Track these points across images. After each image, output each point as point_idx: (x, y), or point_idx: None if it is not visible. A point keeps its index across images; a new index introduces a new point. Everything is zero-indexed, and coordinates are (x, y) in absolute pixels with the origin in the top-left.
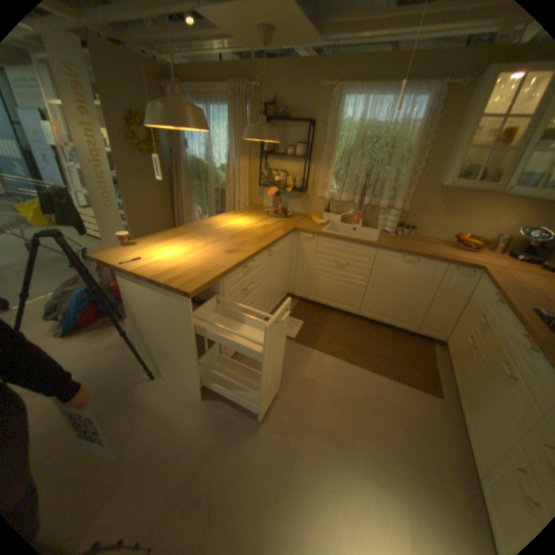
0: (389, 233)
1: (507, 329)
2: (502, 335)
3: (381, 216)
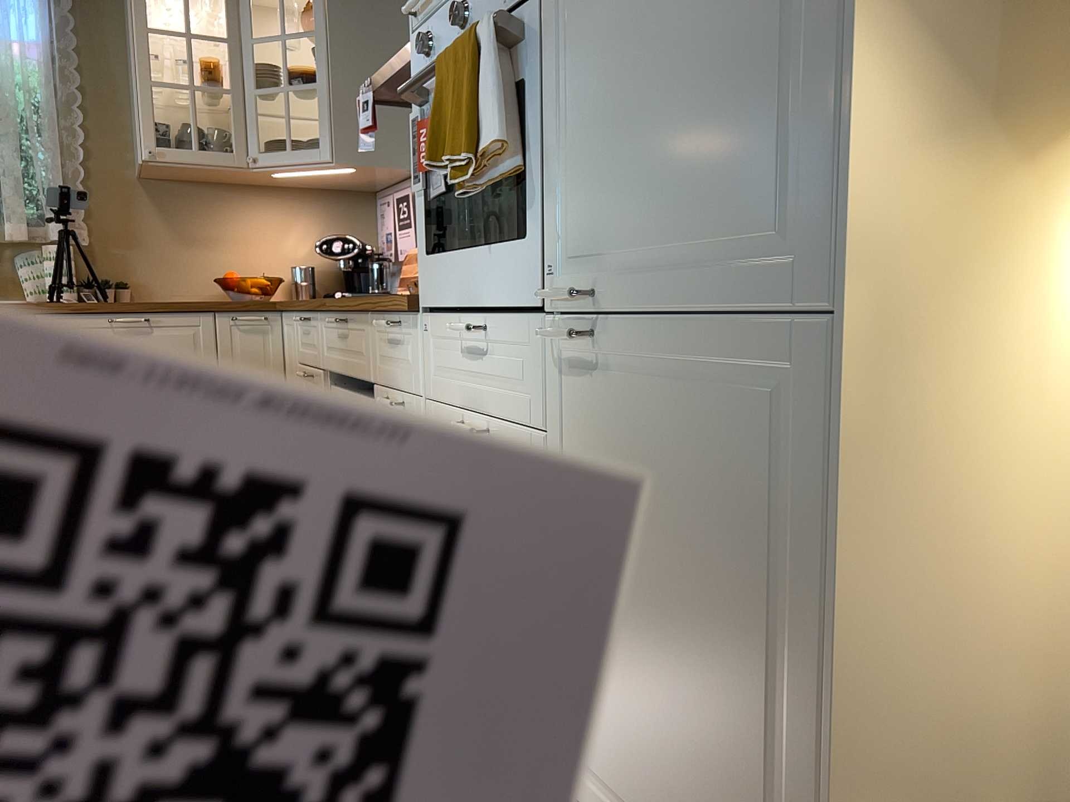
0: (63, 302)
1: (323, 347)
2: (323, 361)
3: (26, 270)
